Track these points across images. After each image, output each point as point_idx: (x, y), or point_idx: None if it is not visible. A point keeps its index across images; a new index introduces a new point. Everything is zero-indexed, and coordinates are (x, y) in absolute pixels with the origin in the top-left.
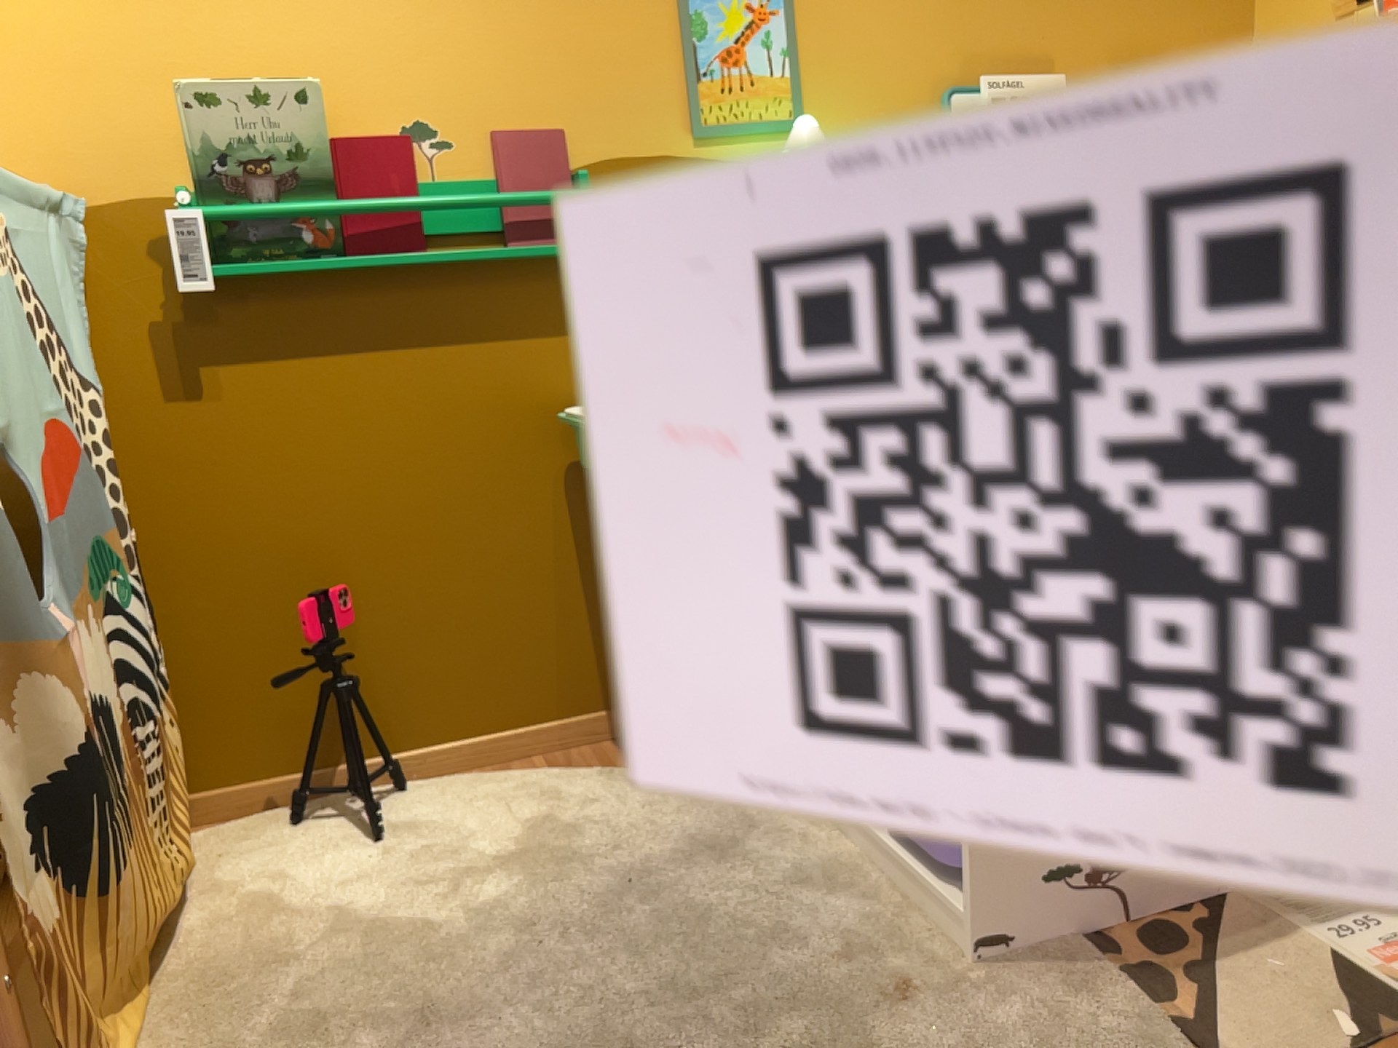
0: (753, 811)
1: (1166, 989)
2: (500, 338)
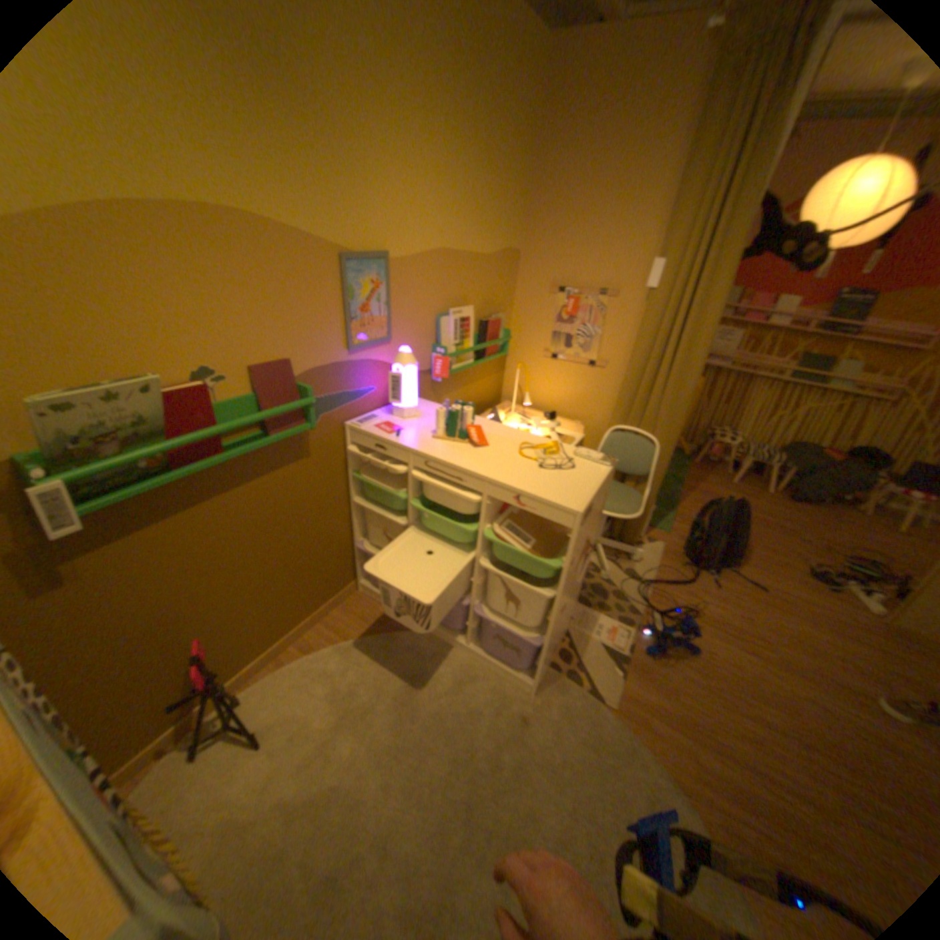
0: (416, 648)
1: (577, 675)
2: (259, 477)
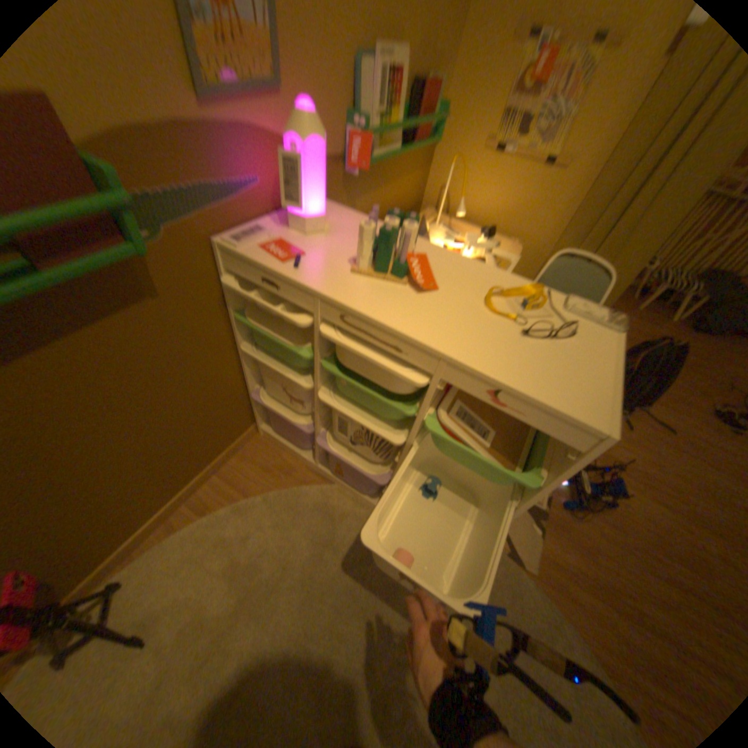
0: (326, 506)
1: None
2: (58, 336)
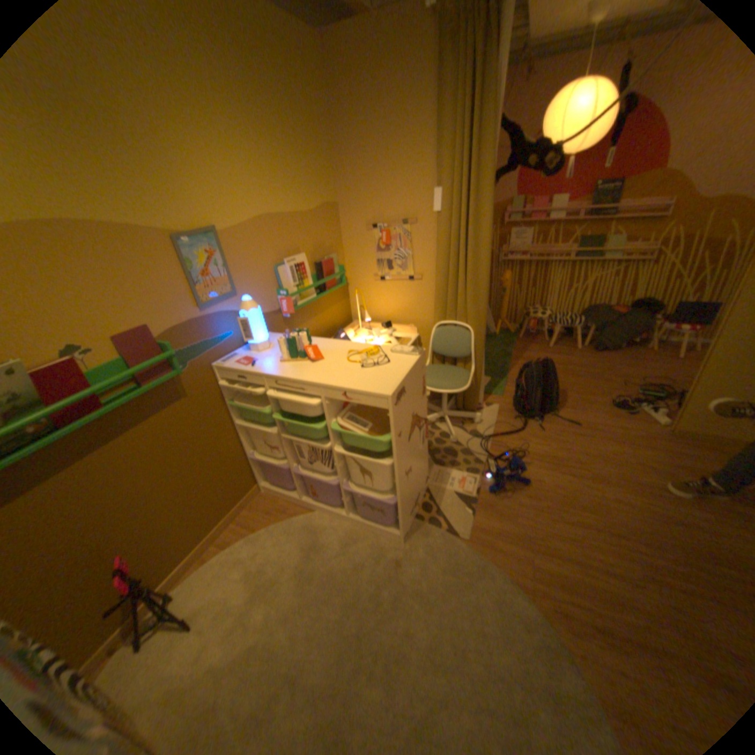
0: (310, 527)
1: (437, 520)
2: (145, 421)
